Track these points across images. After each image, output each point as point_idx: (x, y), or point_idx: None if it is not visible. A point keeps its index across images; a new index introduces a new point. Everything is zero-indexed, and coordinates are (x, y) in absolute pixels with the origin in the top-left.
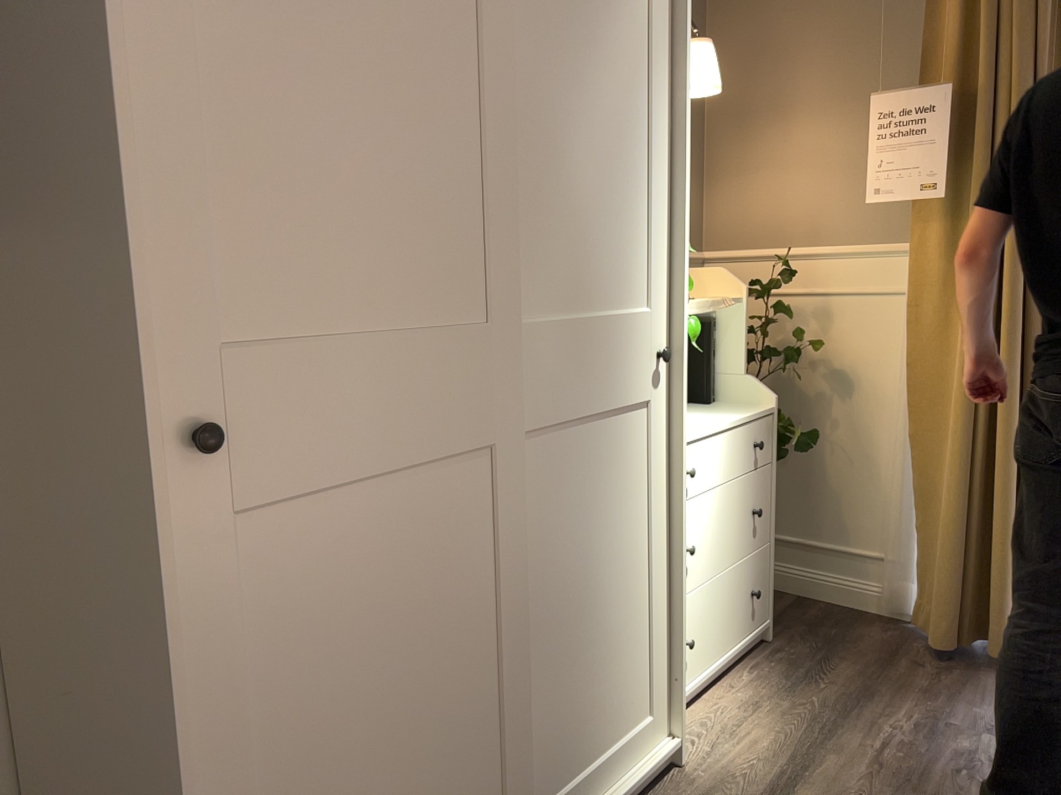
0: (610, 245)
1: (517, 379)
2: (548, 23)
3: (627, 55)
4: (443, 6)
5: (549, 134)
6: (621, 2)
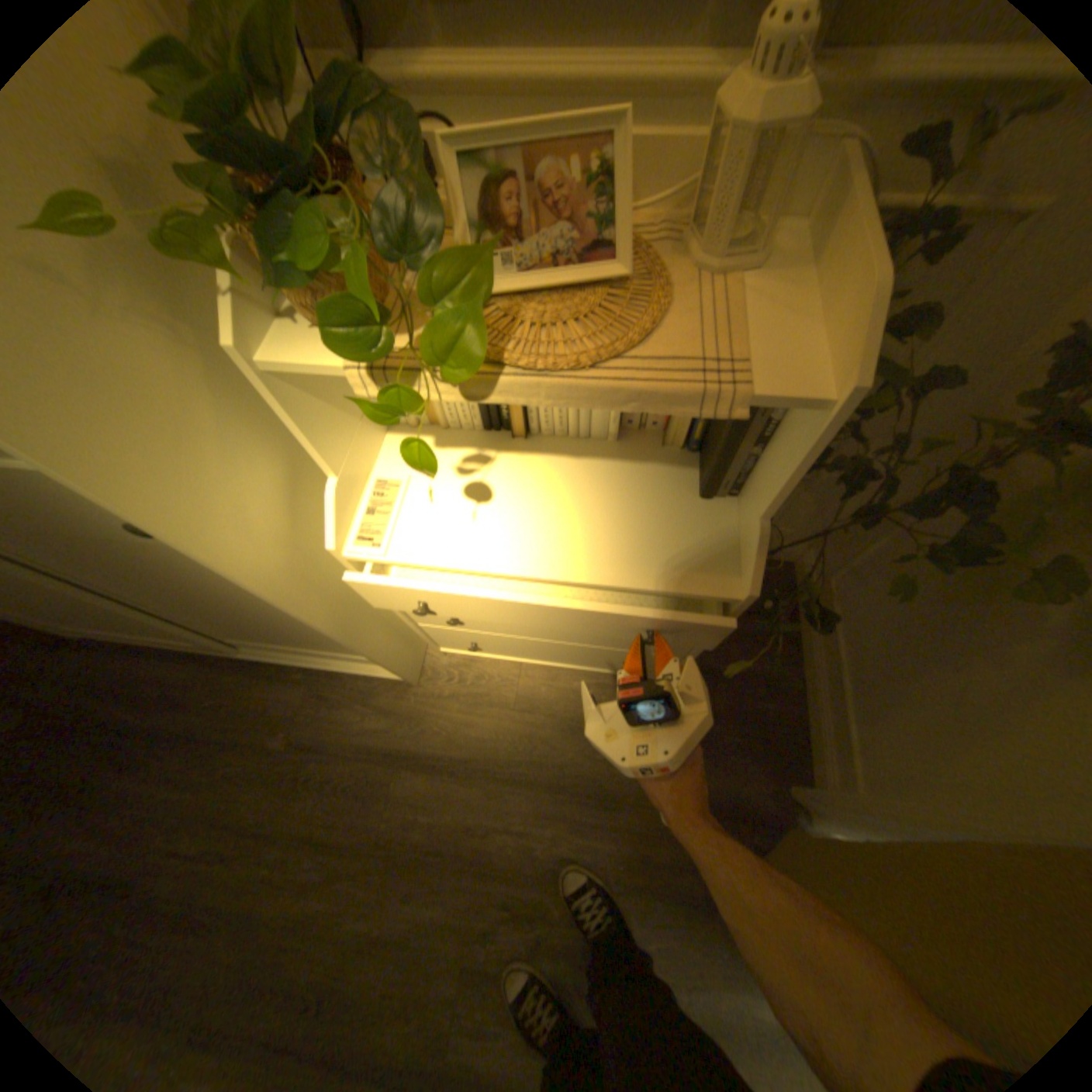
0: None
1: None
2: None
3: None
4: None
5: None
6: None
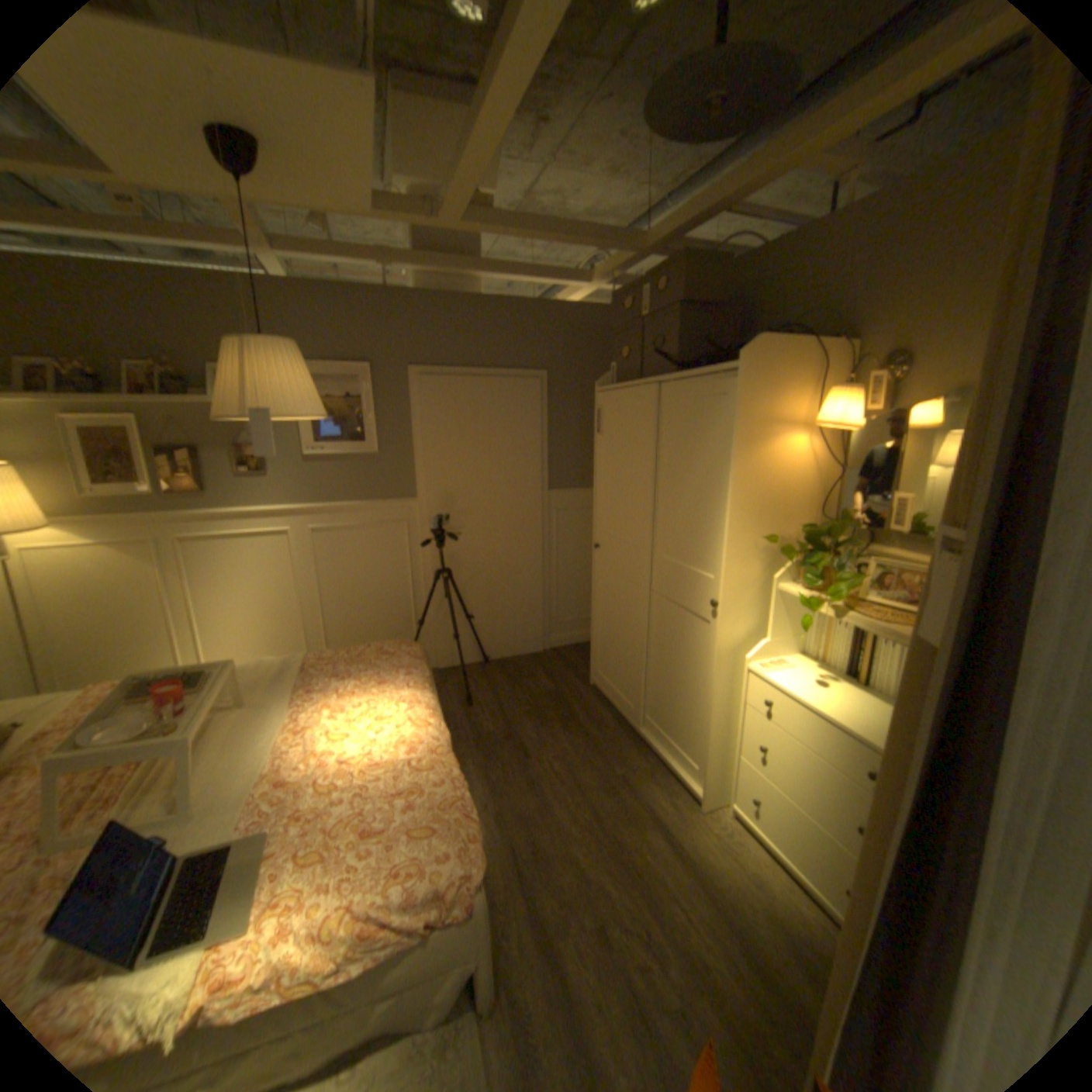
0: (697, 534)
1: (644, 568)
2: (674, 438)
3: (715, 439)
4: (634, 446)
5: (672, 482)
6: (713, 413)
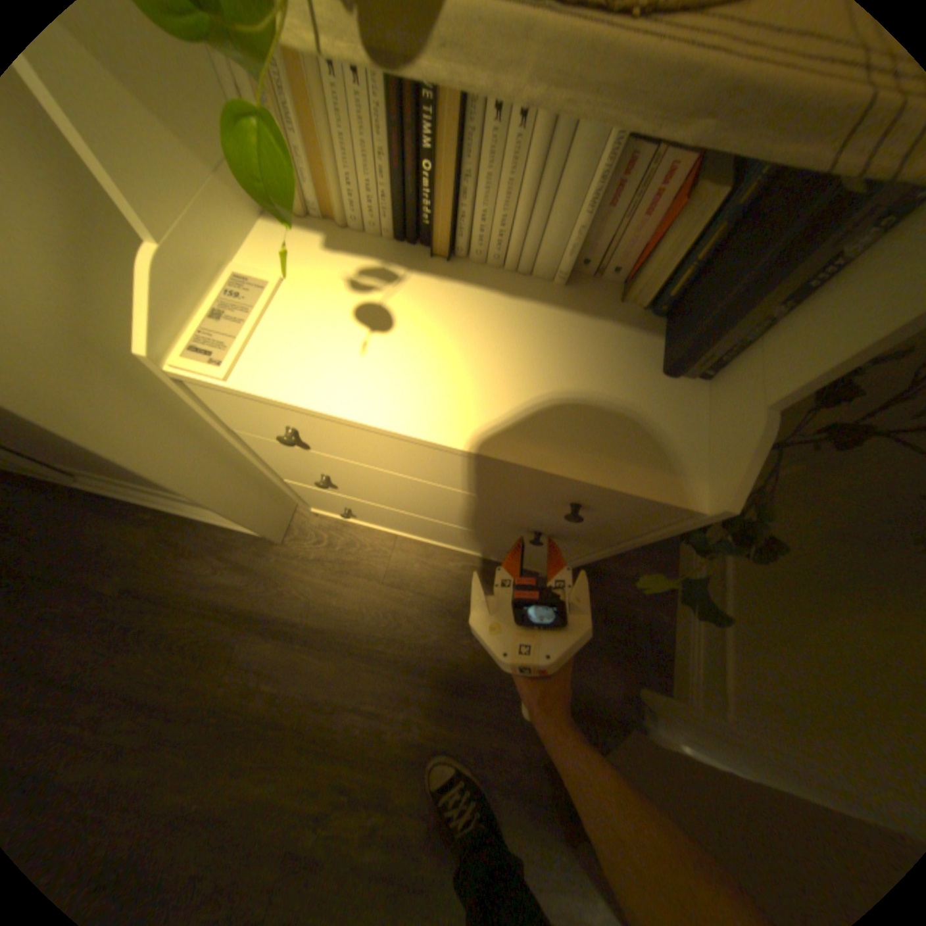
0: None
1: None
2: None
3: None
4: None
5: None
6: None
